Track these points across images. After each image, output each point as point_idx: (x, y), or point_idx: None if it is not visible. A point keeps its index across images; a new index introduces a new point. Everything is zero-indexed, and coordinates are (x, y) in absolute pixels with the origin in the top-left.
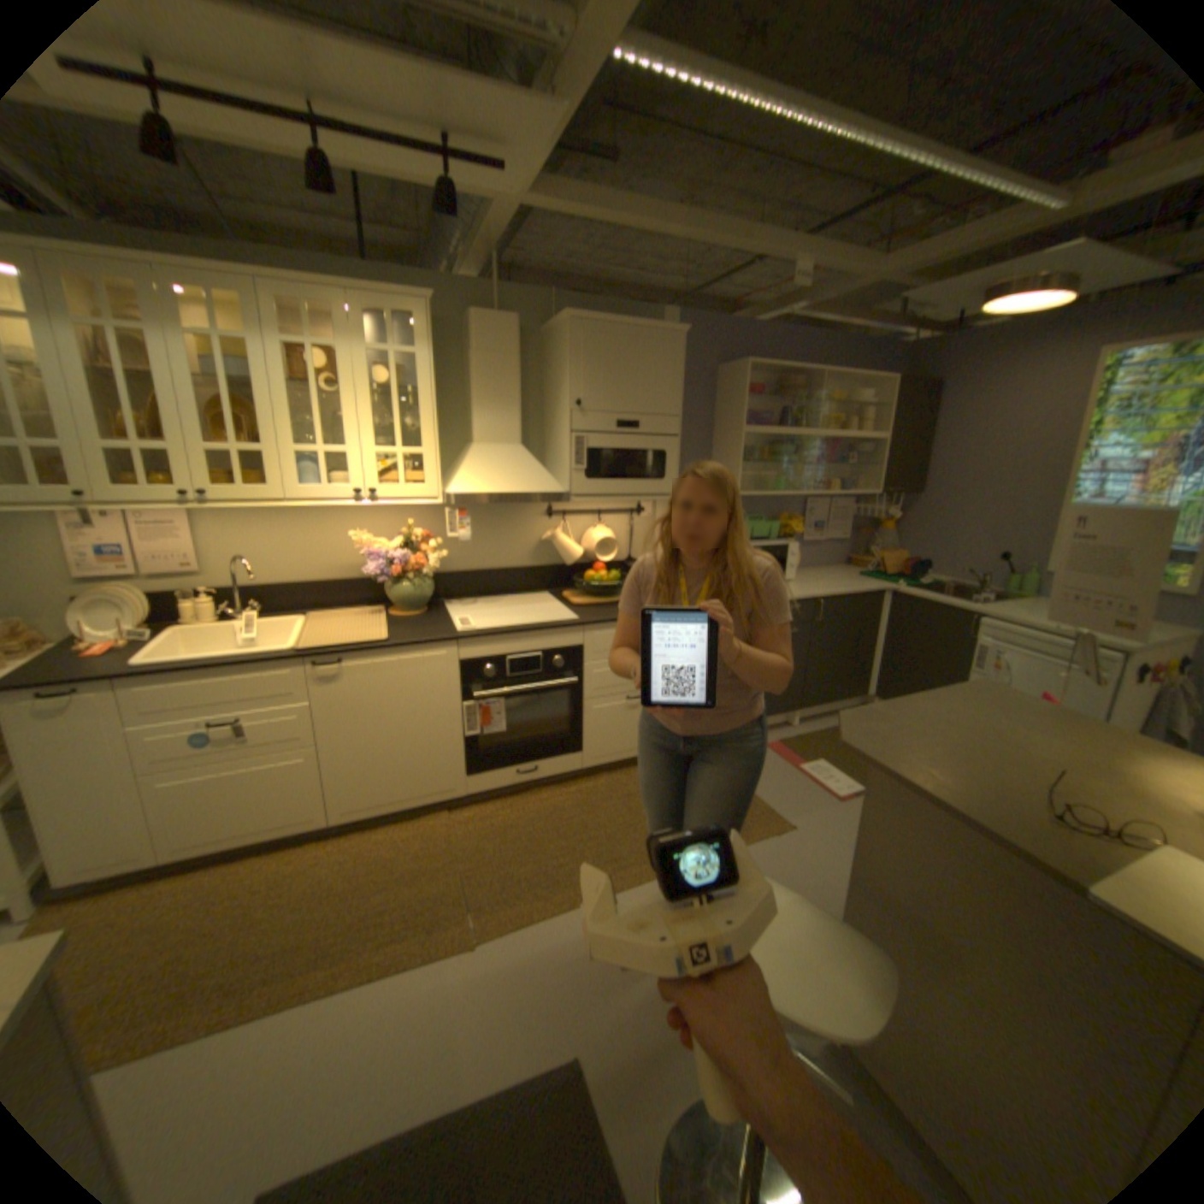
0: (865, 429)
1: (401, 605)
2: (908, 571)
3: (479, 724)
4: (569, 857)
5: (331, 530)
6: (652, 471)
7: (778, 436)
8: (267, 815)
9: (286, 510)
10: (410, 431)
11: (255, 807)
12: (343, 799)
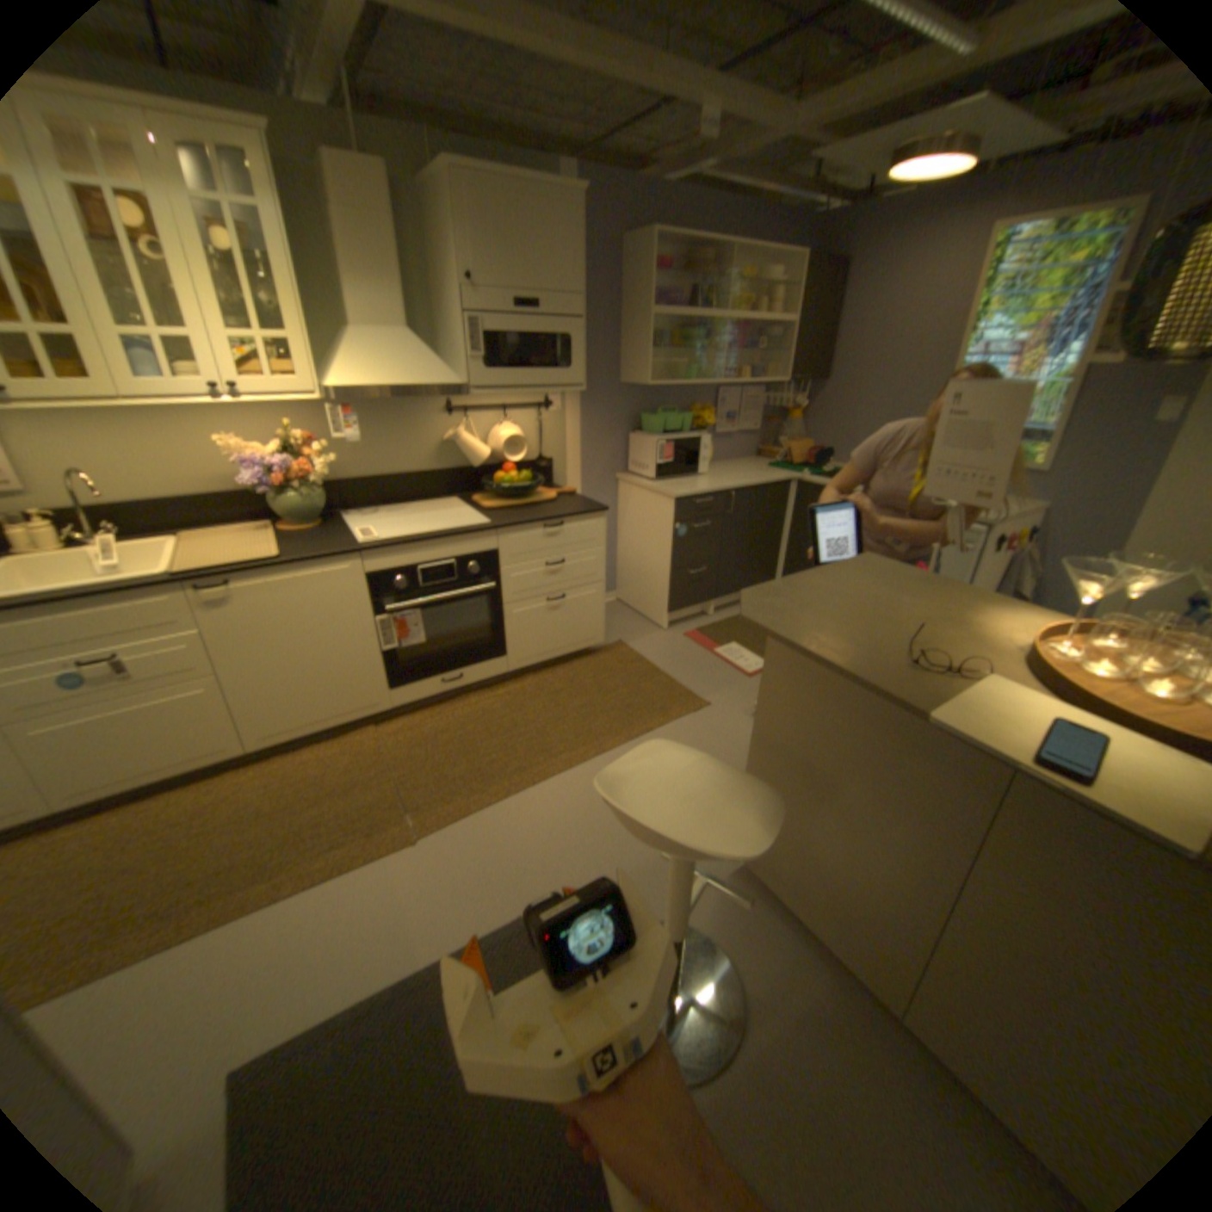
0: (775, 311)
1: (292, 517)
2: (813, 459)
3: (397, 636)
4: (502, 751)
5: (191, 433)
6: (559, 357)
7: (690, 318)
8: (176, 748)
9: (128, 410)
10: (269, 309)
11: (160, 741)
12: (259, 724)
